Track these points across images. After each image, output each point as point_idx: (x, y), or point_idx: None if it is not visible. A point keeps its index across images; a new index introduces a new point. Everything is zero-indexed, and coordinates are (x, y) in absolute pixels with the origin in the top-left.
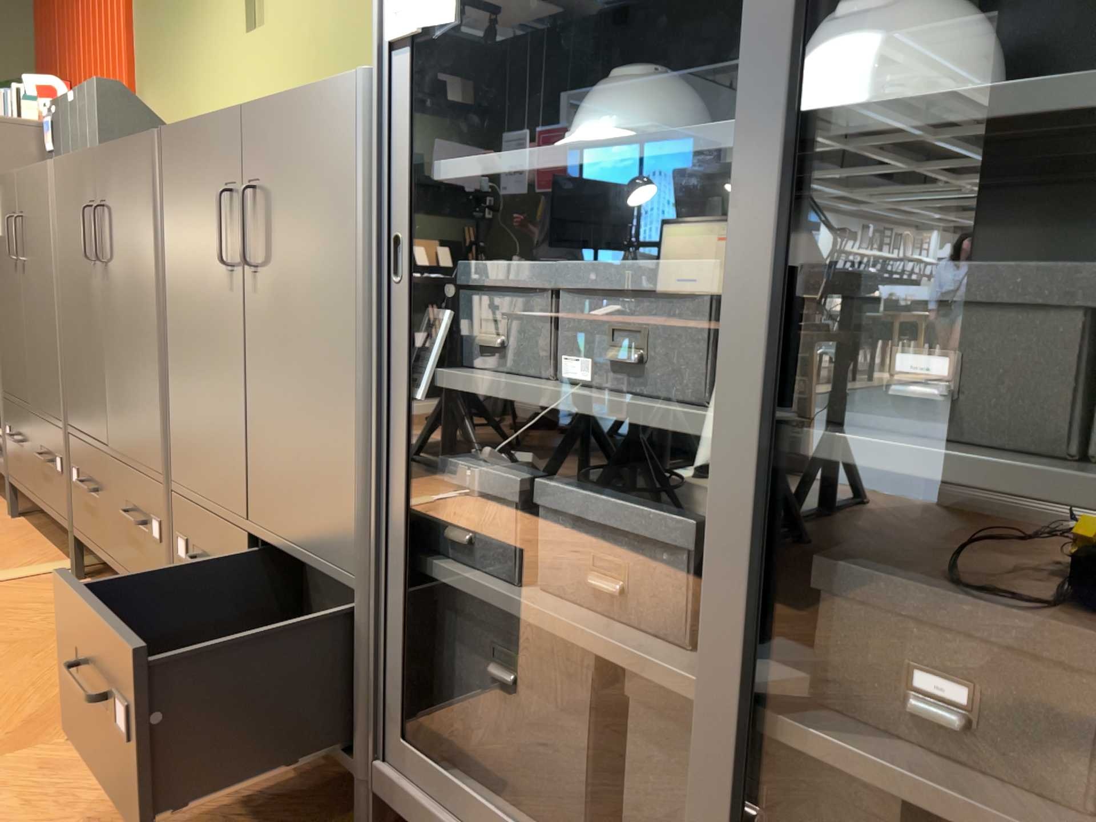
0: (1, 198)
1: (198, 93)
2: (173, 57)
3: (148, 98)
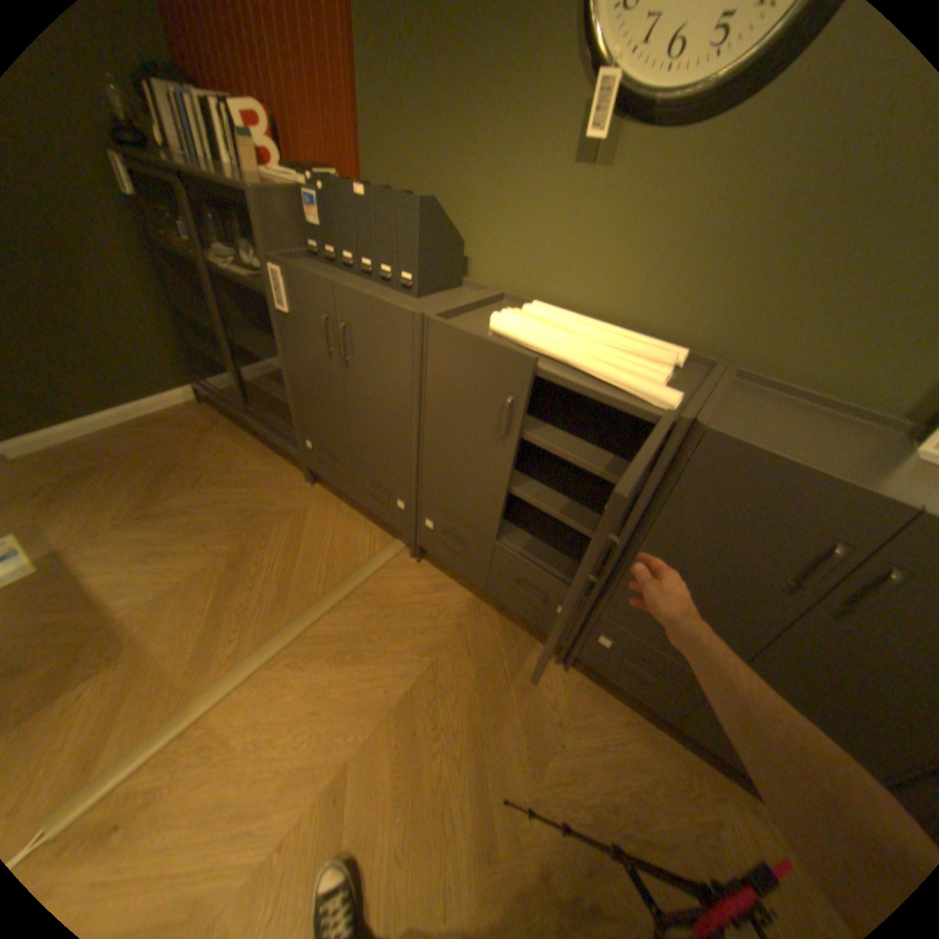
0: (297, 285)
1: (474, 188)
2: (431, 127)
3: (380, 154)
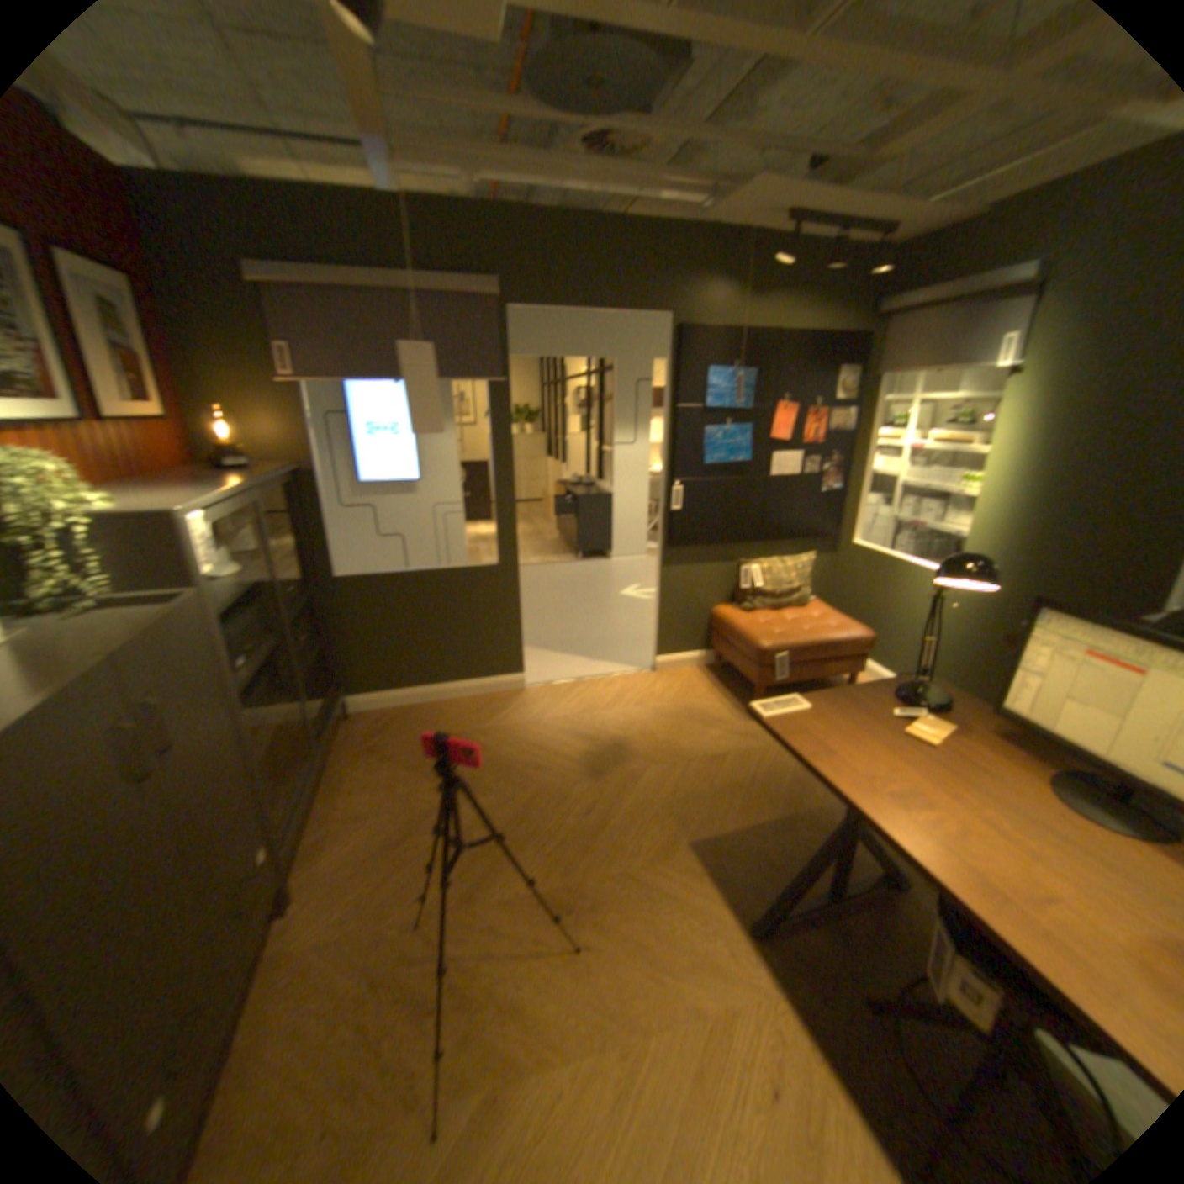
0: None
1: None
2: None
3: None
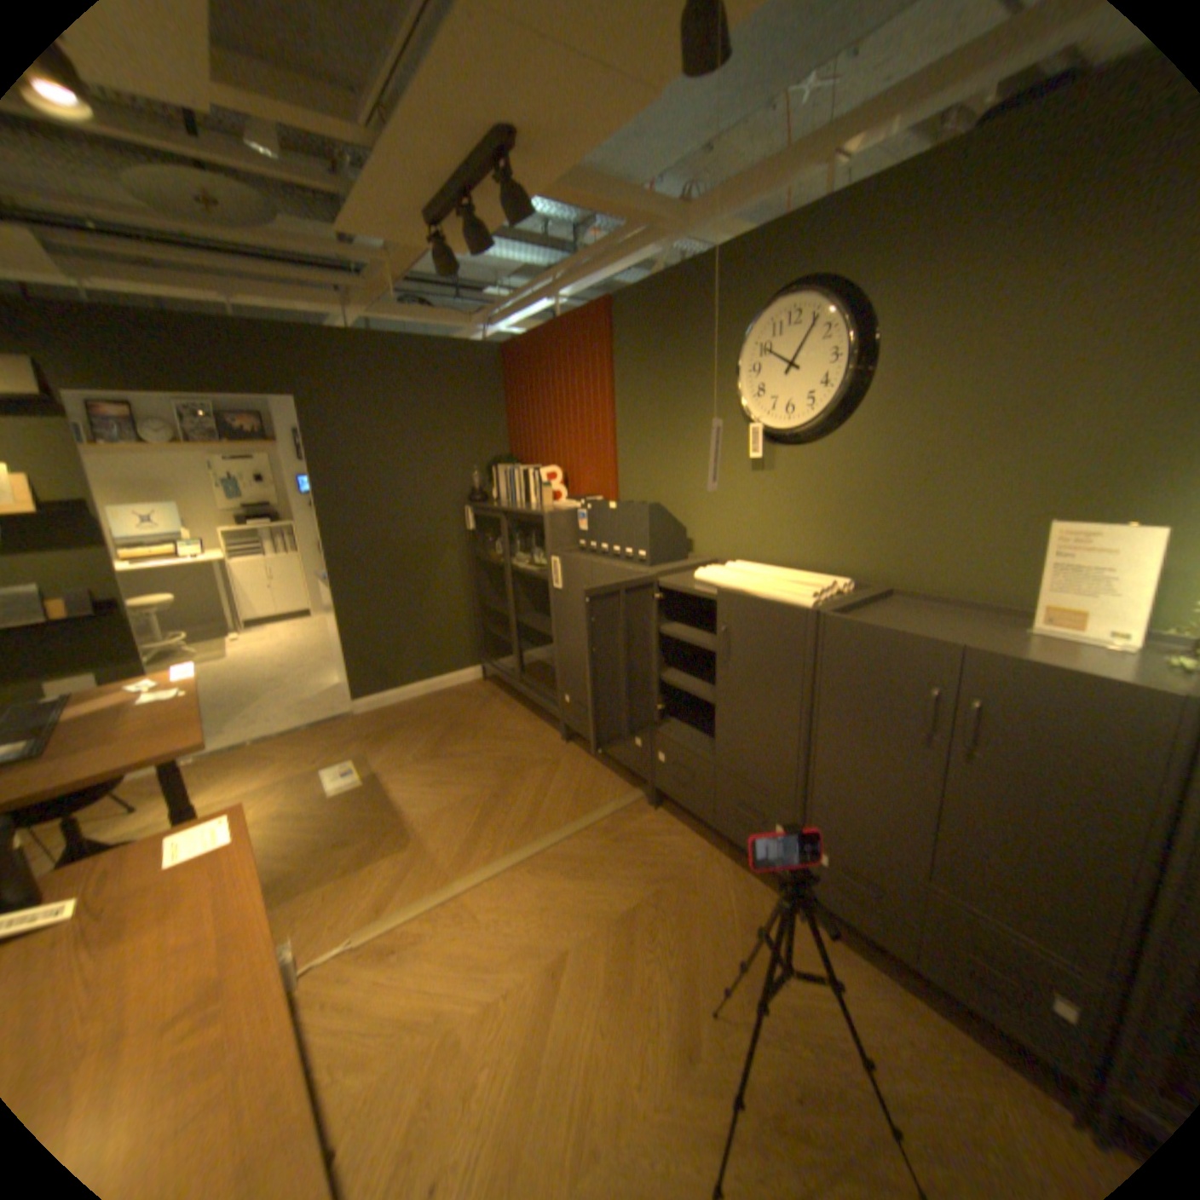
0: (569, 569)
1: (691, 495)
2: (662, 466)
3: (631, 485)
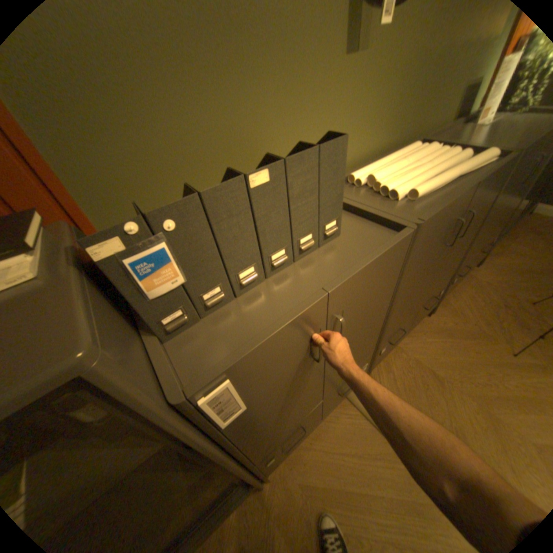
0: (261, 362)
1: (266, 117)
2: (188, 66)
3: (100, 140)
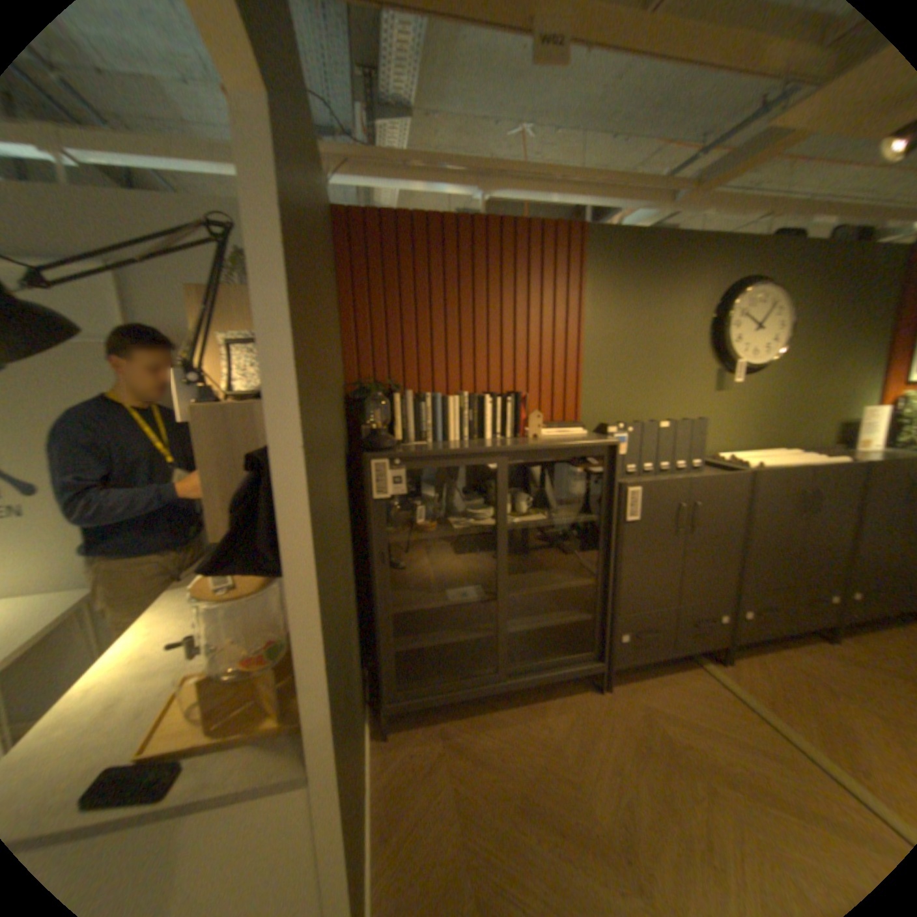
0: (654, 494)
1: (664, 412)
2: (636, 388)
3: (597, 407)
